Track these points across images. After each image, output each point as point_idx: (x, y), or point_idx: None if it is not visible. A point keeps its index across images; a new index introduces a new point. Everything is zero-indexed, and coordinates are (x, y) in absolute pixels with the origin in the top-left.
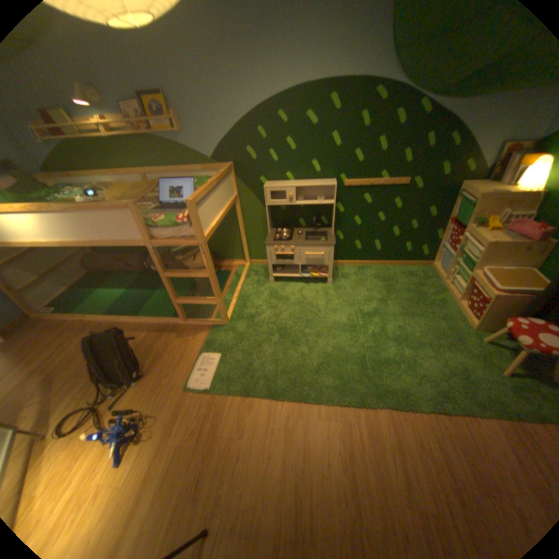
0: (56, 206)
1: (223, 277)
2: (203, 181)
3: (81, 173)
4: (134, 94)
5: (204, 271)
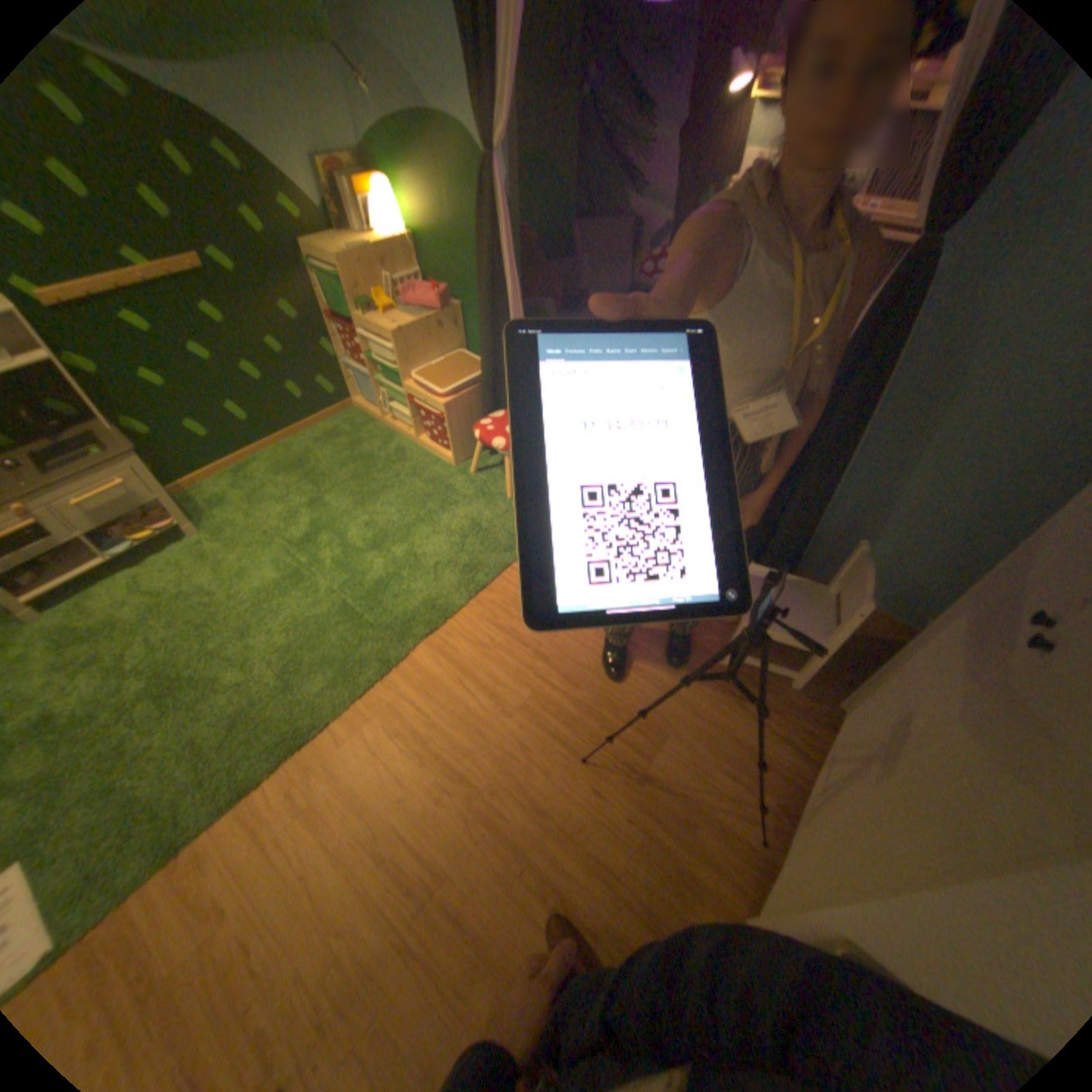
0: None
1: None
2: None
3: None
4: None
5: None
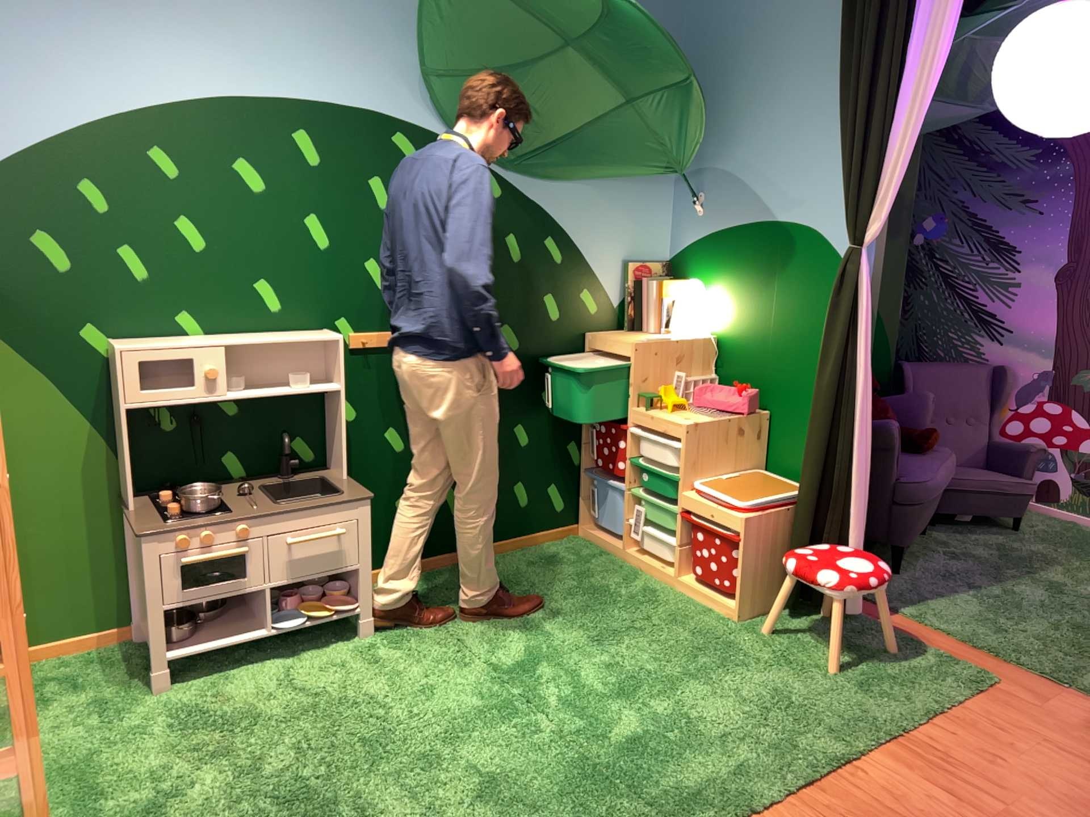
0: None
1: None
2: None
3: None
4: None
5: None
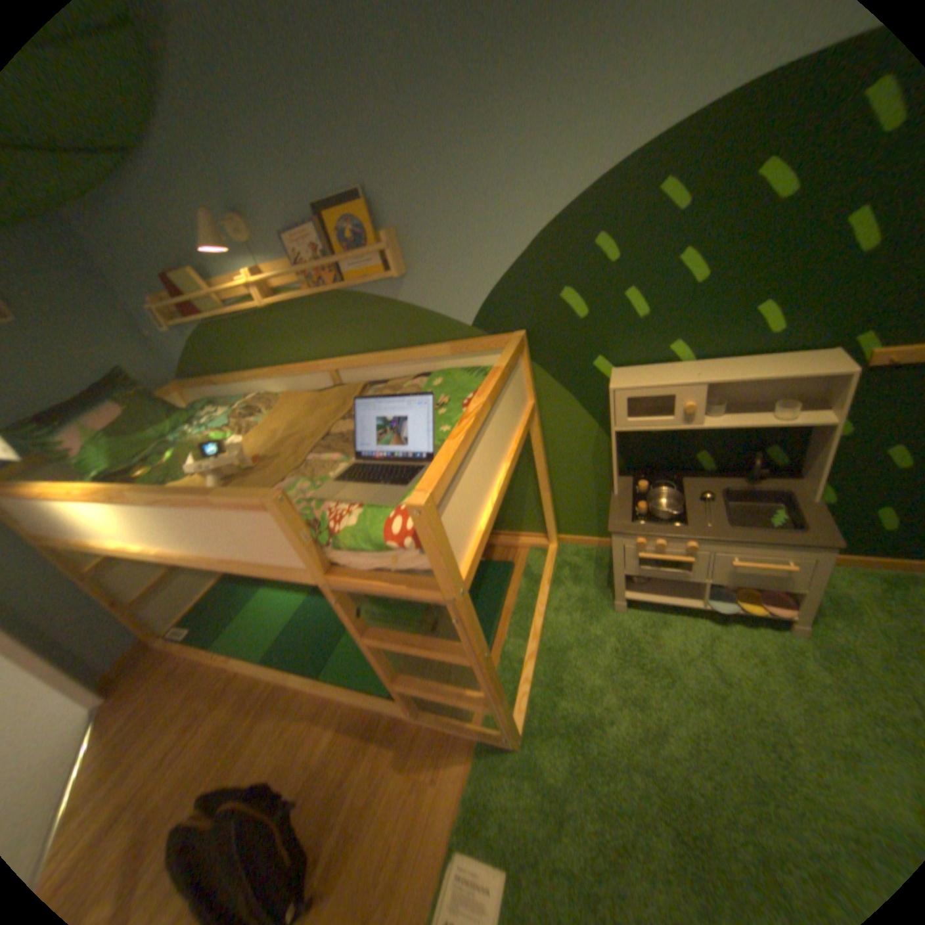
0: (135, 493)
1: (498, 580)
2: (455, 379)
3: (232, 375)
4: (310, 208)
5: (461, 644)
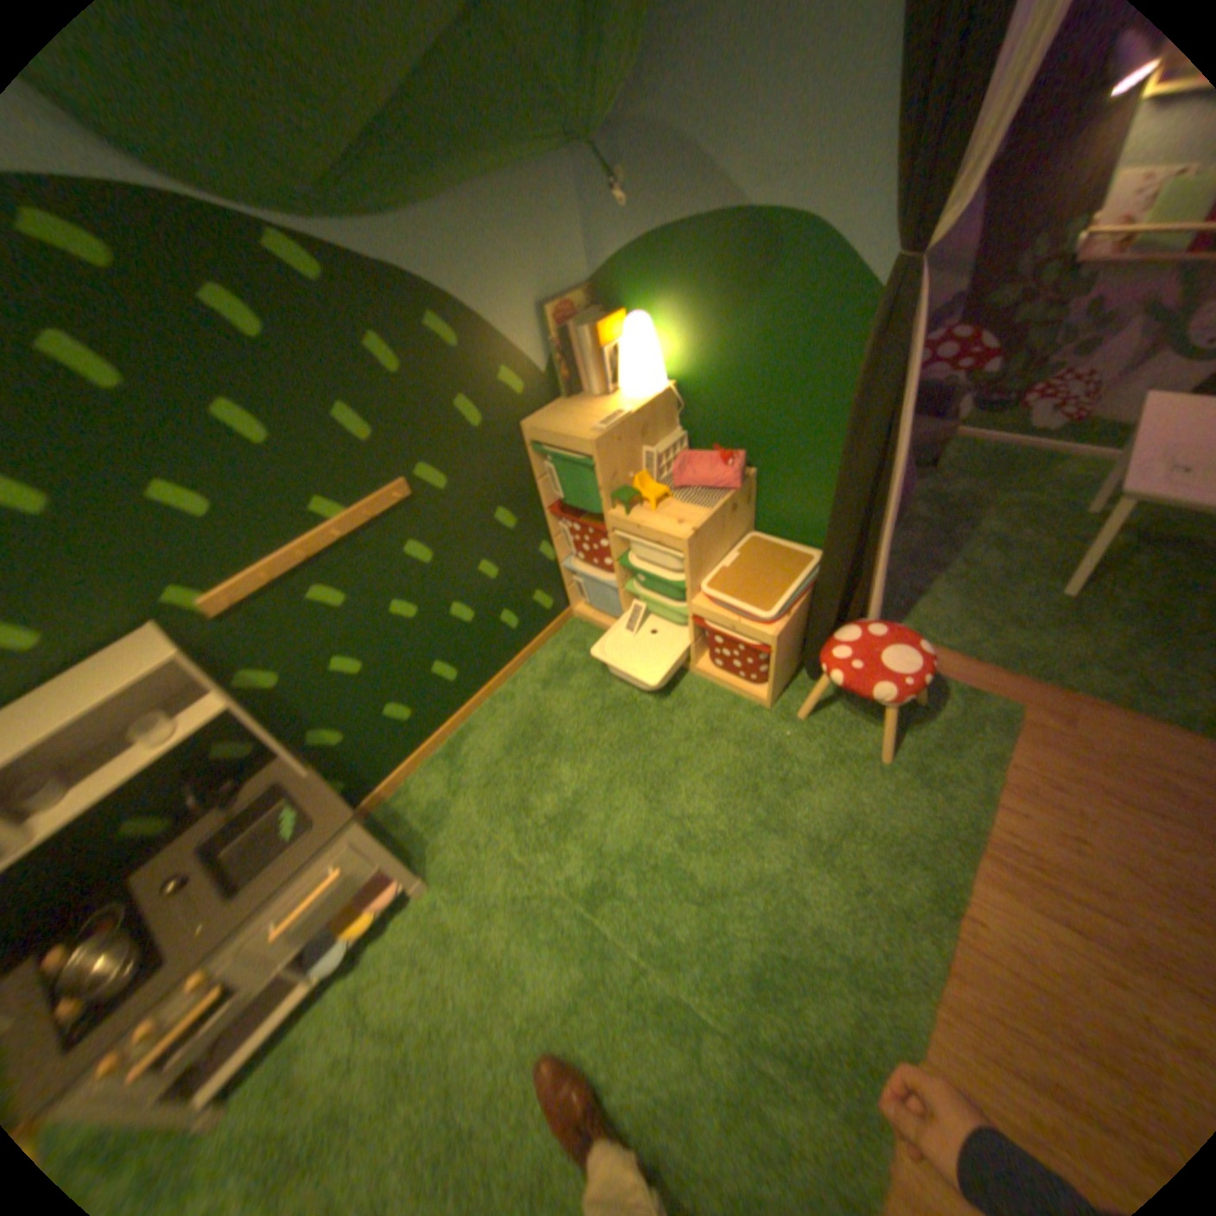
0: None
1: None
2: None
3: None
4: None
5: None
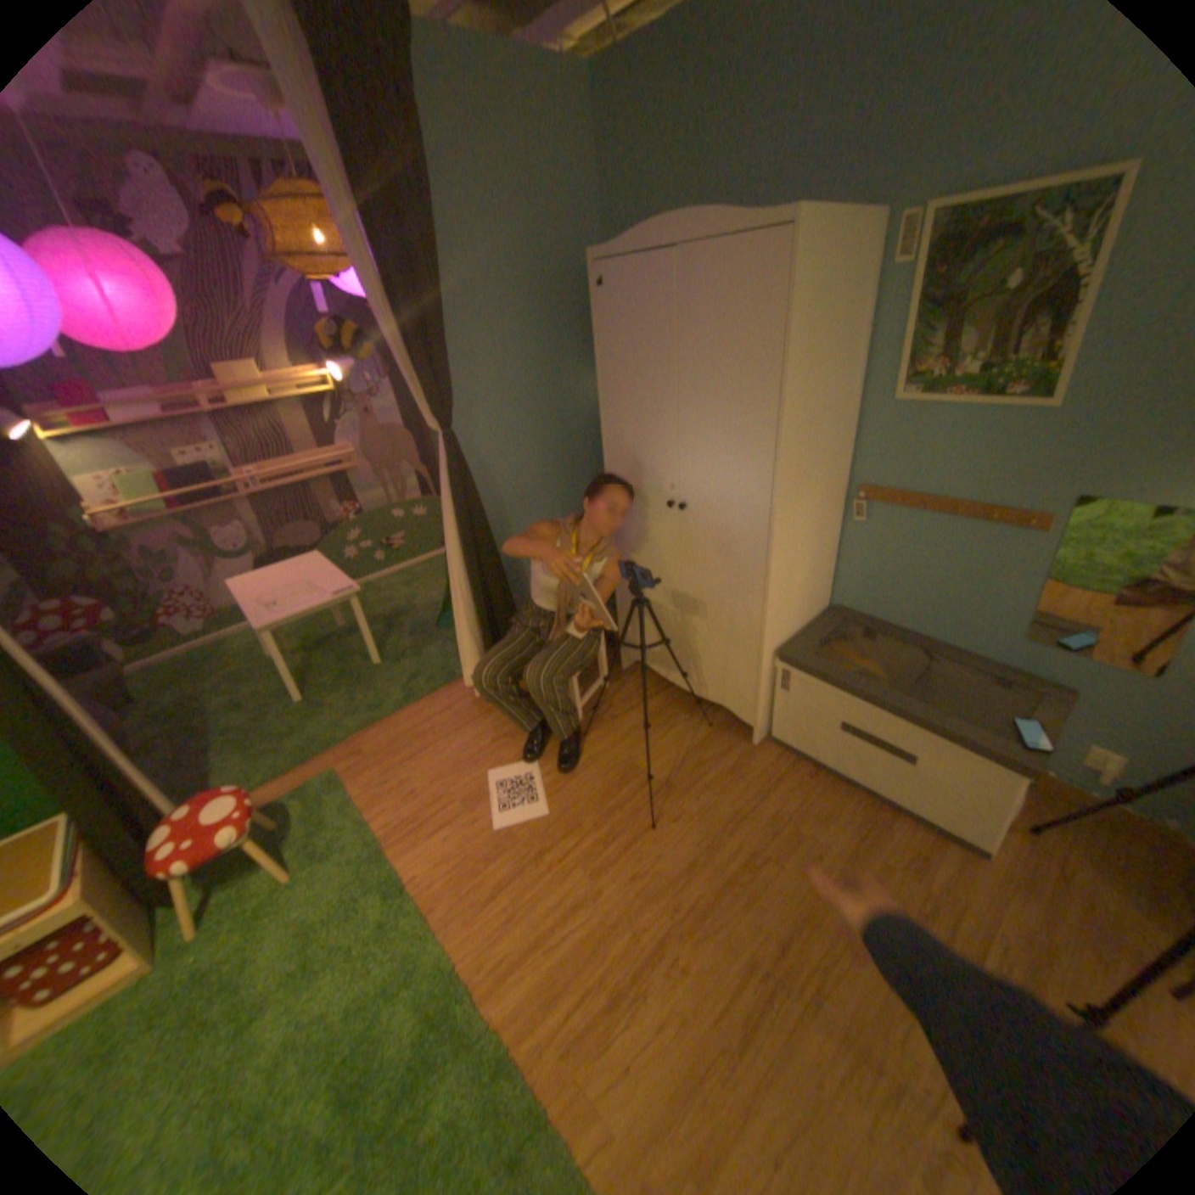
0: None
1: None
2: None
3: None
4: None
5: None
